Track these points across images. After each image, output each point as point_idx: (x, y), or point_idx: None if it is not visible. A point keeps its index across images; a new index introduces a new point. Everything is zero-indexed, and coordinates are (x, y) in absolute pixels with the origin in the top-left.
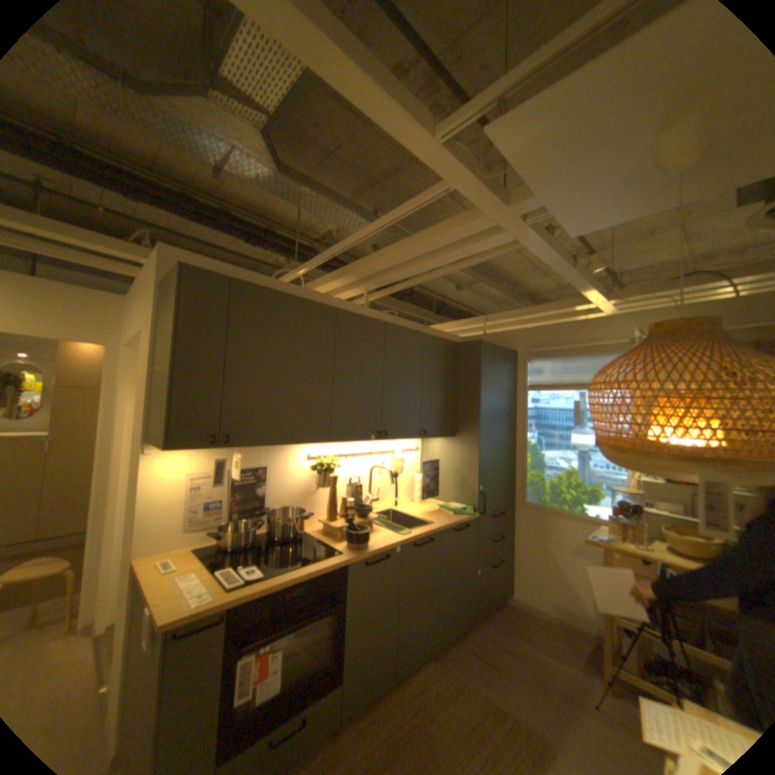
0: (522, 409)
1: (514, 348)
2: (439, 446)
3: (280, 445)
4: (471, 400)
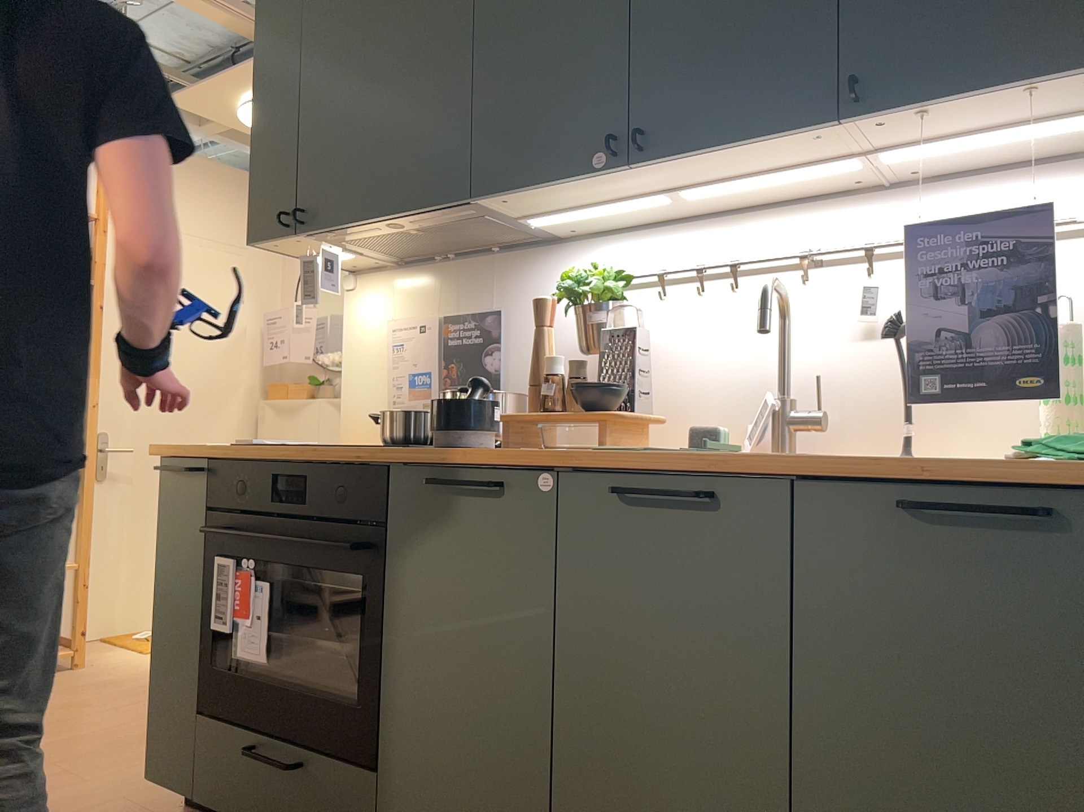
0: None
1: None
2: None
3: (385, 220)
4: None
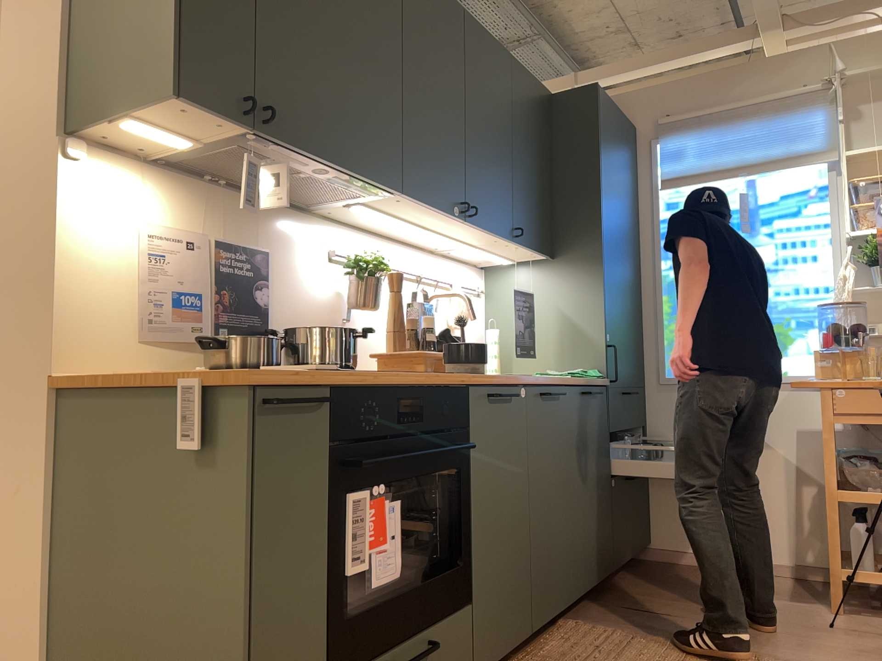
0: (650, 223)
1: (631, 124)
2: (526, 280)
3: (335, 168)
4: (584, 188)
